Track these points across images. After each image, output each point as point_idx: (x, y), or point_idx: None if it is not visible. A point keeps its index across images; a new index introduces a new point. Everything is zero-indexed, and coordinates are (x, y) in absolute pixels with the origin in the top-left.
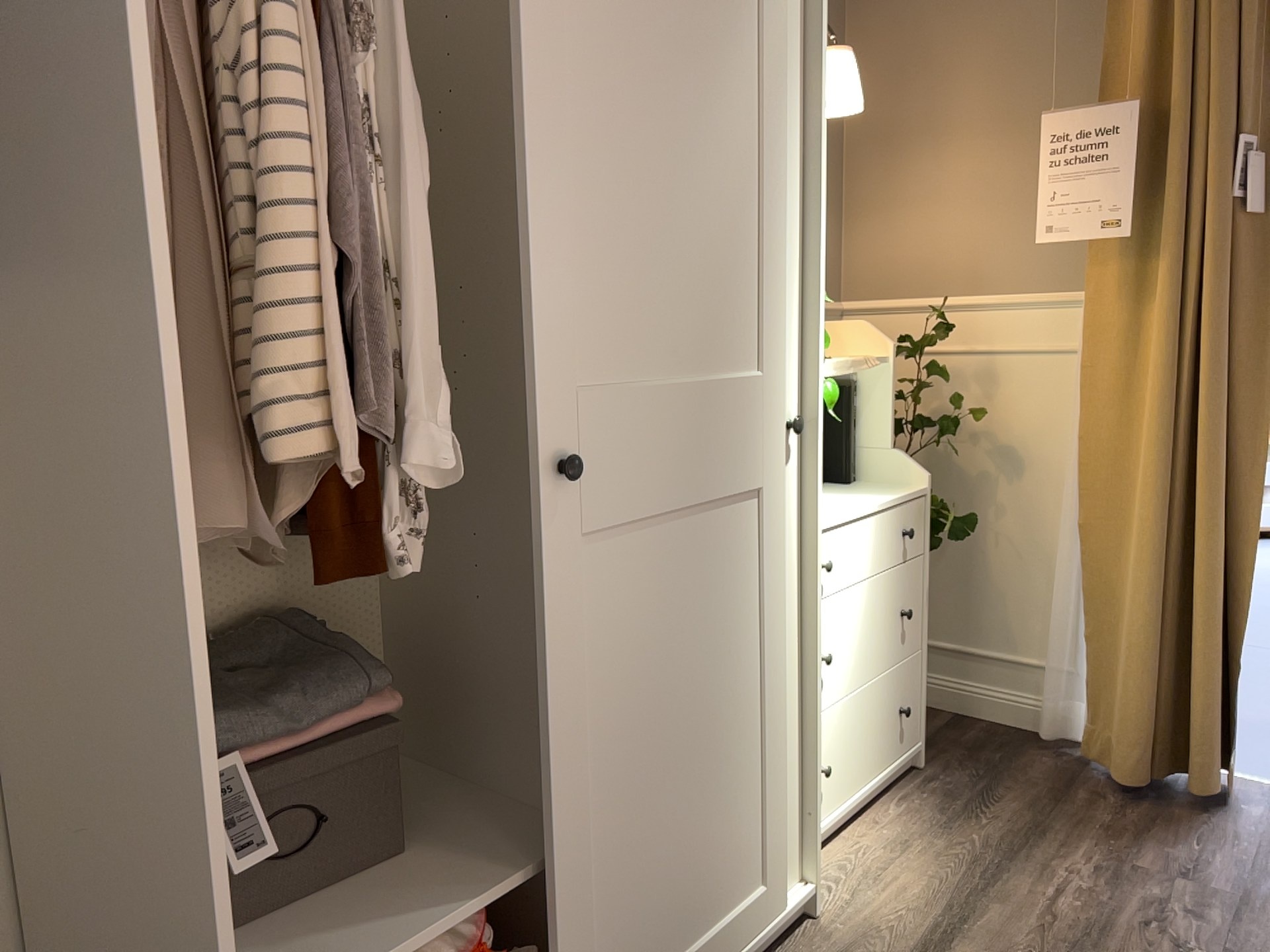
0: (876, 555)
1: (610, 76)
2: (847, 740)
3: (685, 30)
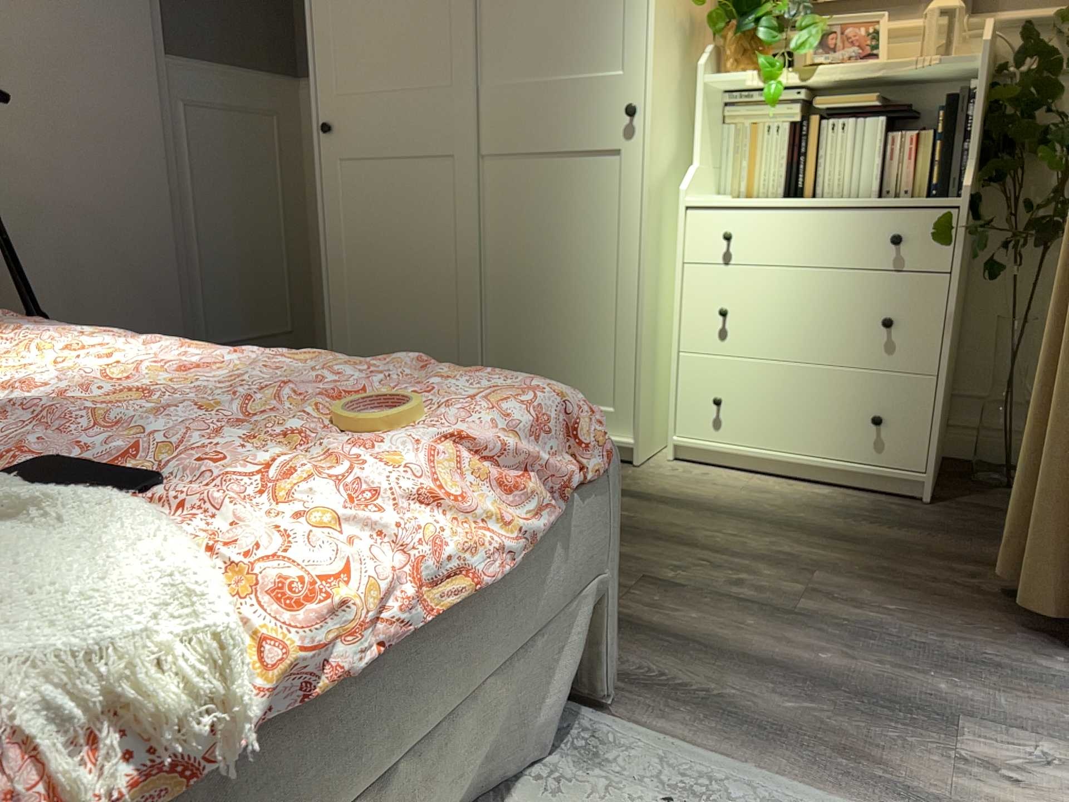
0: (827, 248)
1: None
2: (764, 397)
3: None
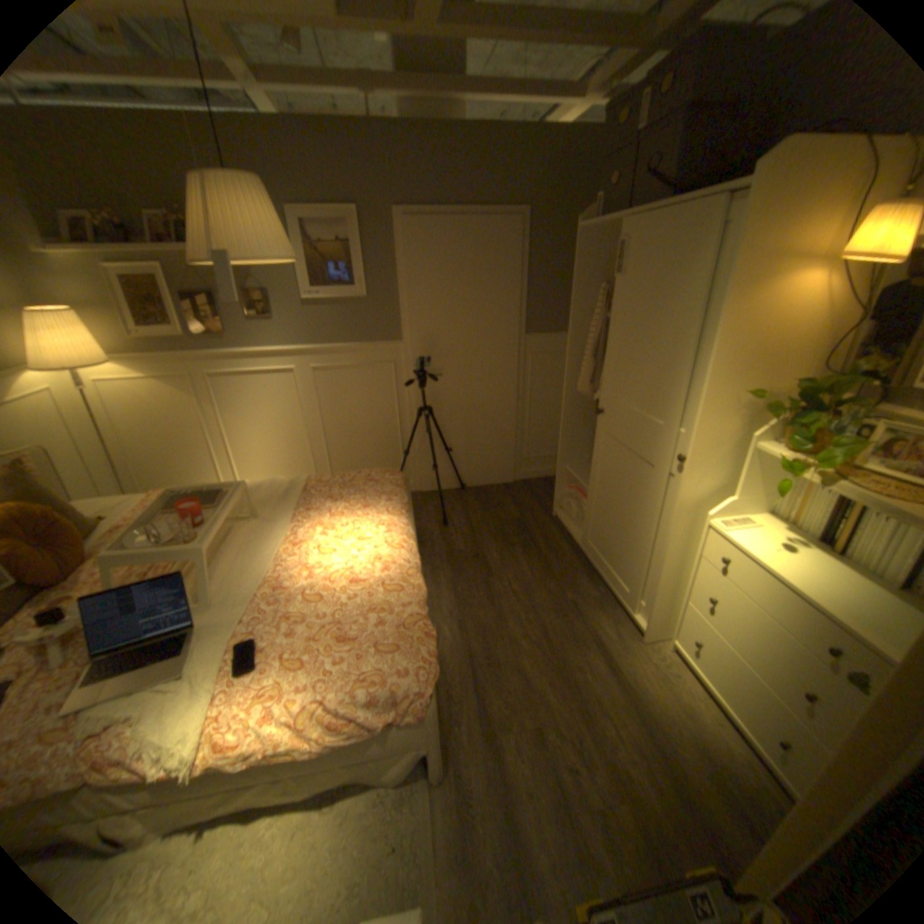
0: (787, 616)
1: (637, 313)
2: (725, 665)
3: (668, 290)
